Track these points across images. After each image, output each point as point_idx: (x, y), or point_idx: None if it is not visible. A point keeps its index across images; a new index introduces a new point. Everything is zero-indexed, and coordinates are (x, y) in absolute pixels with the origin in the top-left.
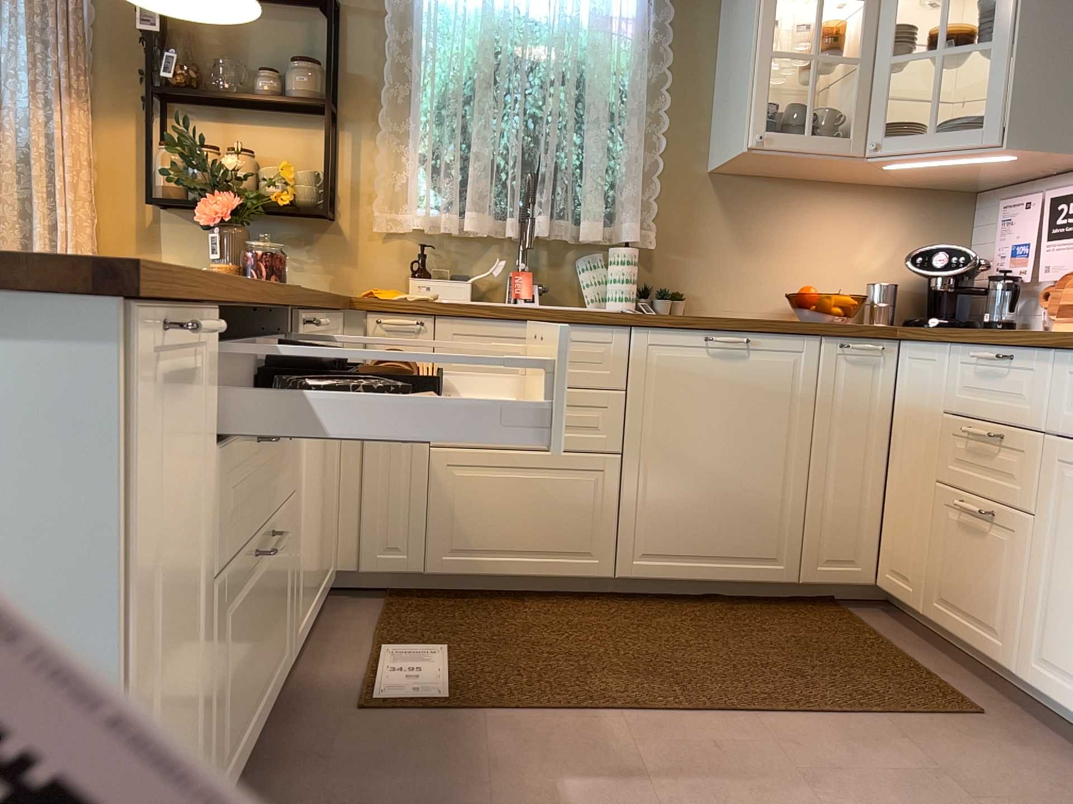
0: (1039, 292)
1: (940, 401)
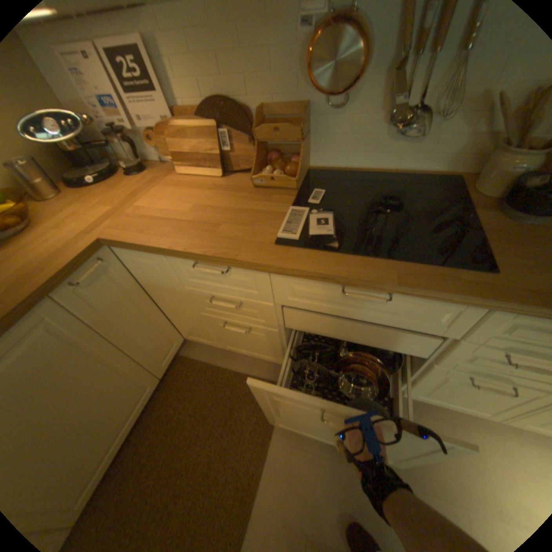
0: (136, 131)
1: (175, 280)
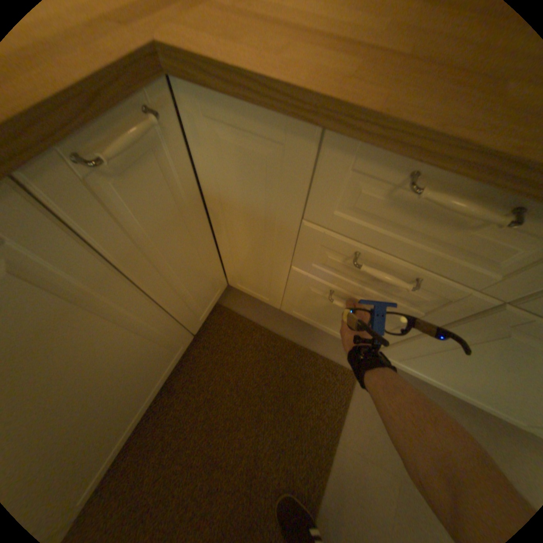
0: None
1: (294, 203)
